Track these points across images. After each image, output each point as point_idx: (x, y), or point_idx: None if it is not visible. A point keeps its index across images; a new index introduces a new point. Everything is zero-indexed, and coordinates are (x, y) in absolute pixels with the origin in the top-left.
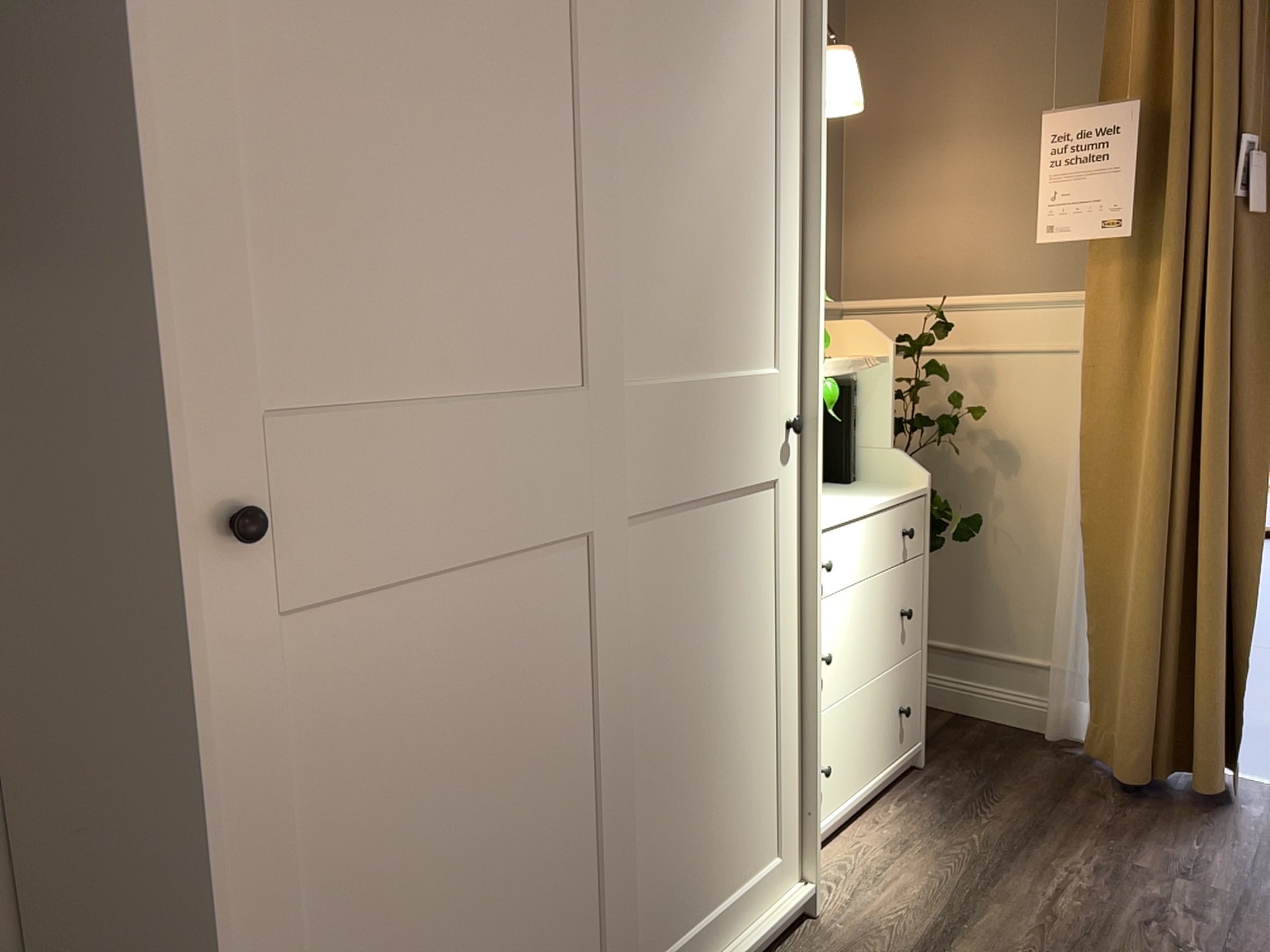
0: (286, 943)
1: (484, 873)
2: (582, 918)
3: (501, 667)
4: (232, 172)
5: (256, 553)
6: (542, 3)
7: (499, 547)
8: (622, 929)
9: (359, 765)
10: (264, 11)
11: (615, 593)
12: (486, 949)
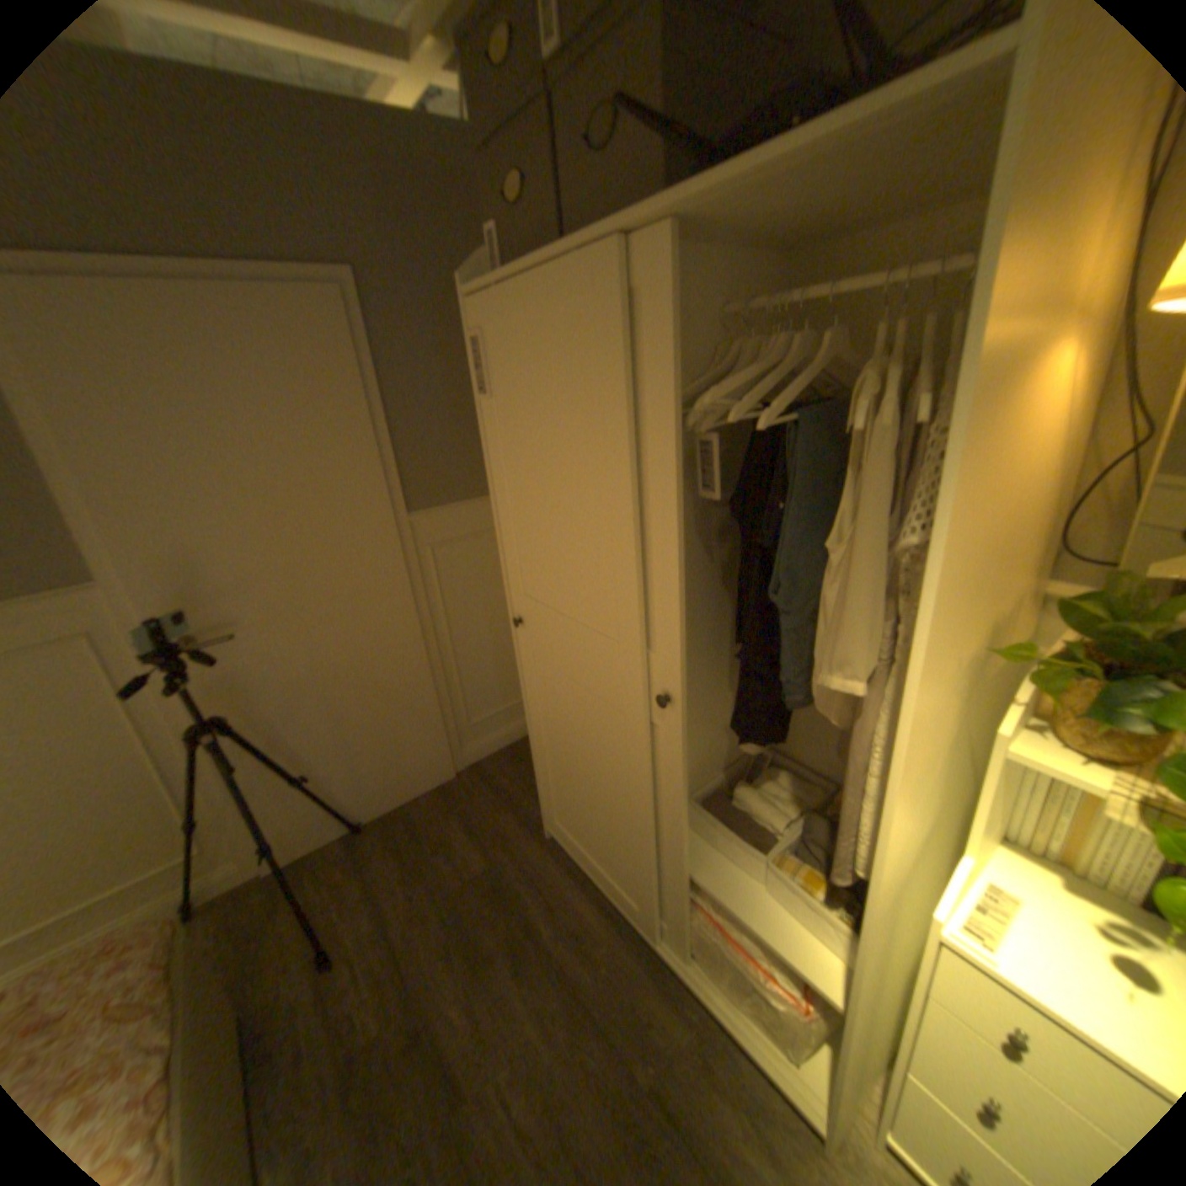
0: (539, 736)
1: (587, 789)
2: (626, 859)
3: (589, 729)
4: (509, 526)
5: (524, 633)
6: (588, 443)
7: (584, 685)
8: (644, 891)
9: (552, 712)
10: (510, 475)
11: (636, 753)
12: (590, 813)
